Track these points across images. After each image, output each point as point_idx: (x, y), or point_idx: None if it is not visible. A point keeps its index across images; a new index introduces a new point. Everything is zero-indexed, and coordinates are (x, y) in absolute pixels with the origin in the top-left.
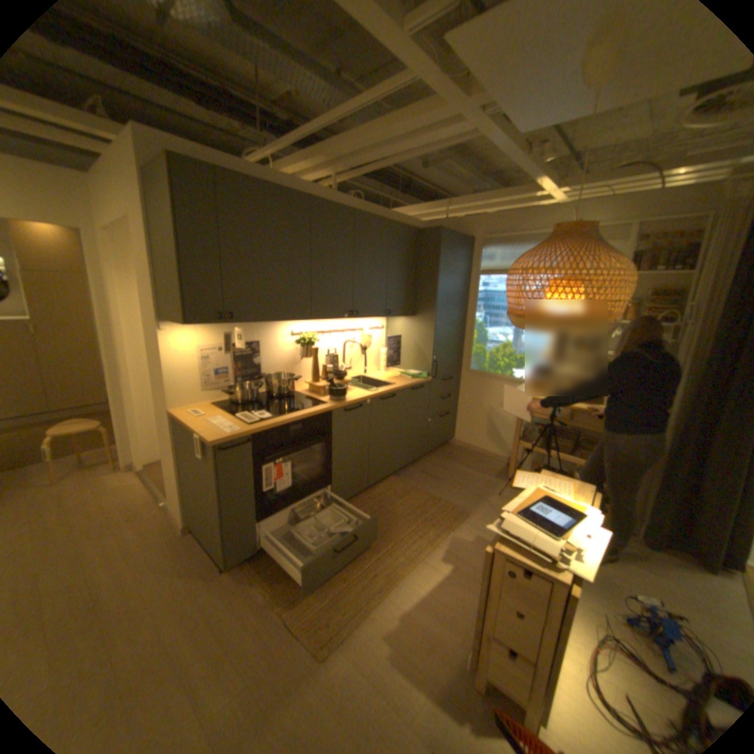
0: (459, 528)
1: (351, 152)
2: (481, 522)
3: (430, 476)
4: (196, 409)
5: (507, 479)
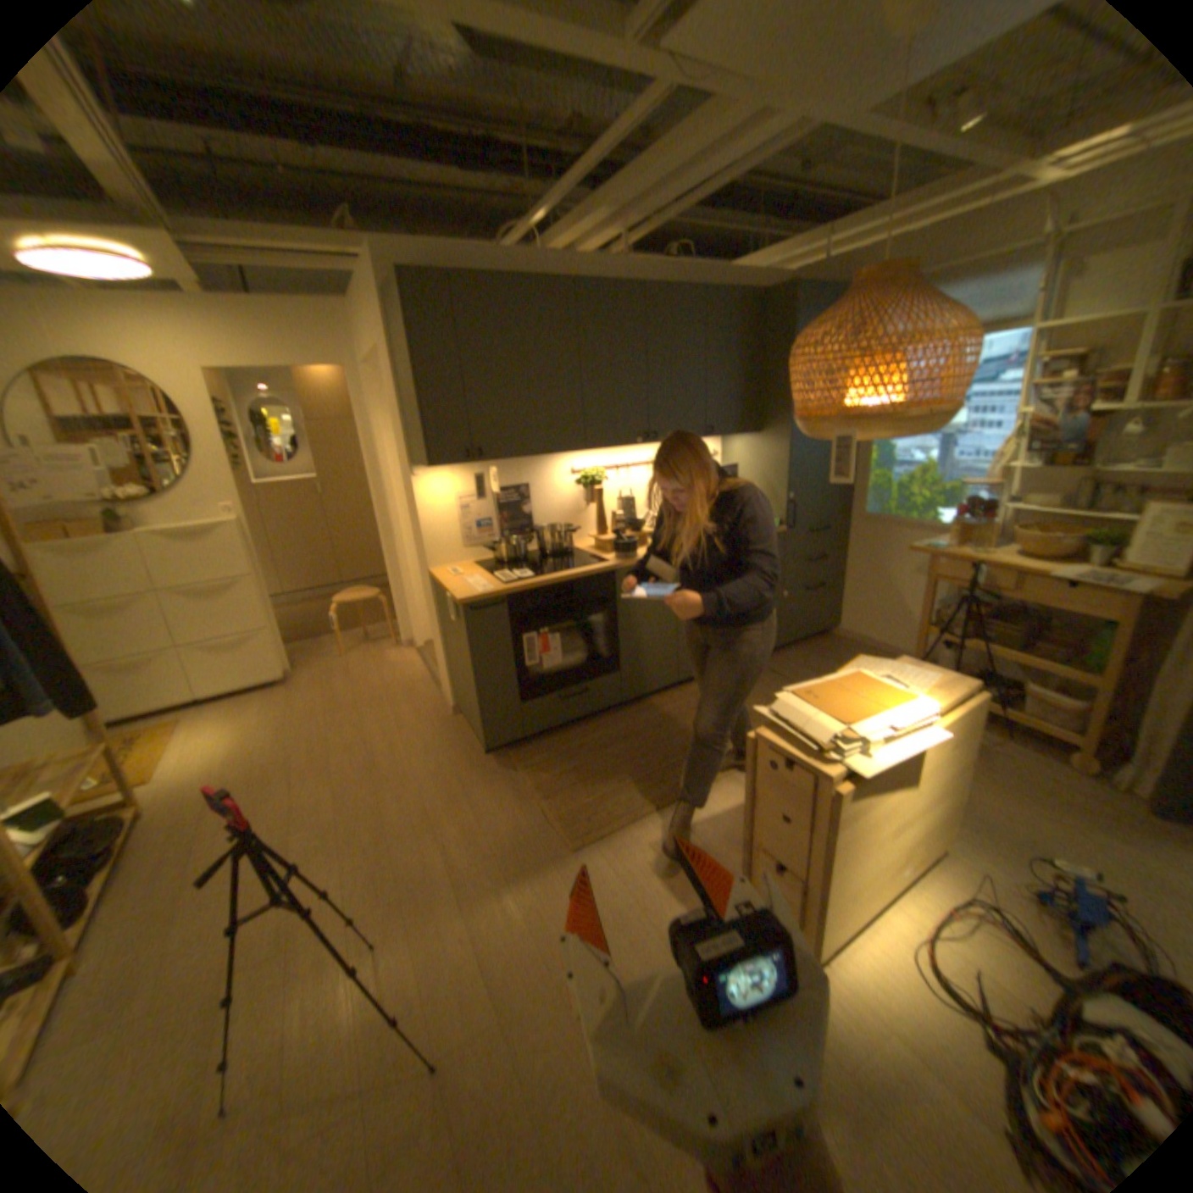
0: None
1: (637, 195)
2: None
3: (782, 676)
4: (456, 568)
5: None
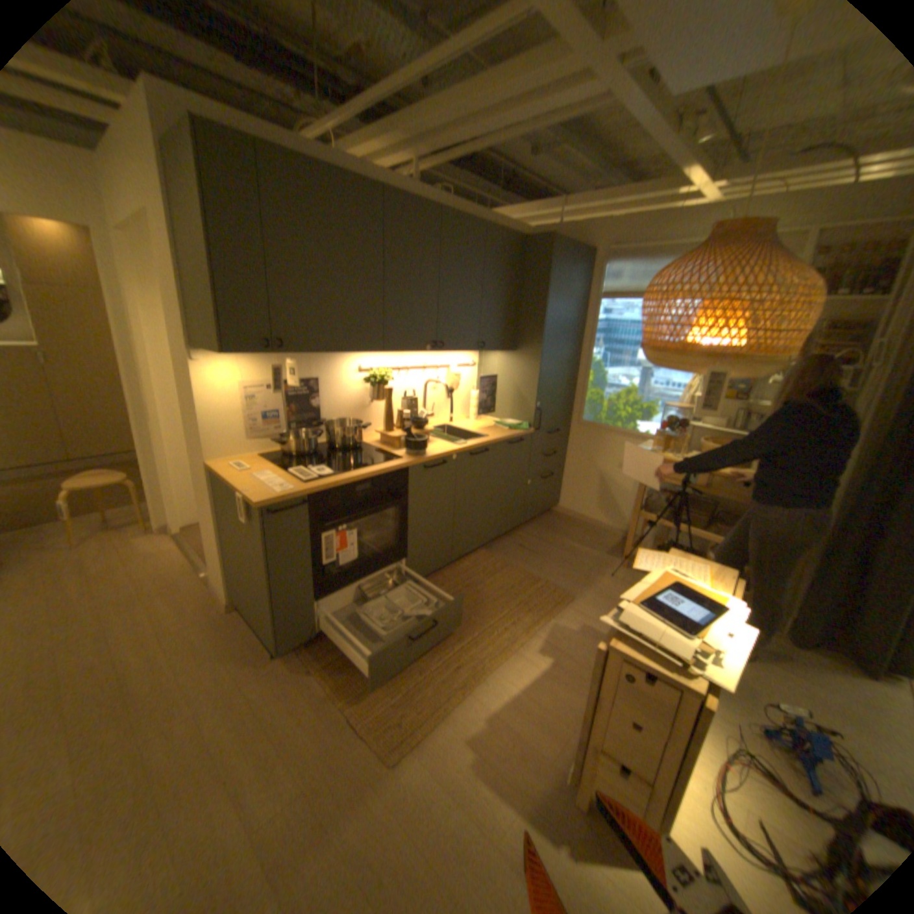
0: (562, 614)
1: (439, 127)
2: (589, 608)
3: (528, 550)
4: (240, 462)
5: (622, 556)
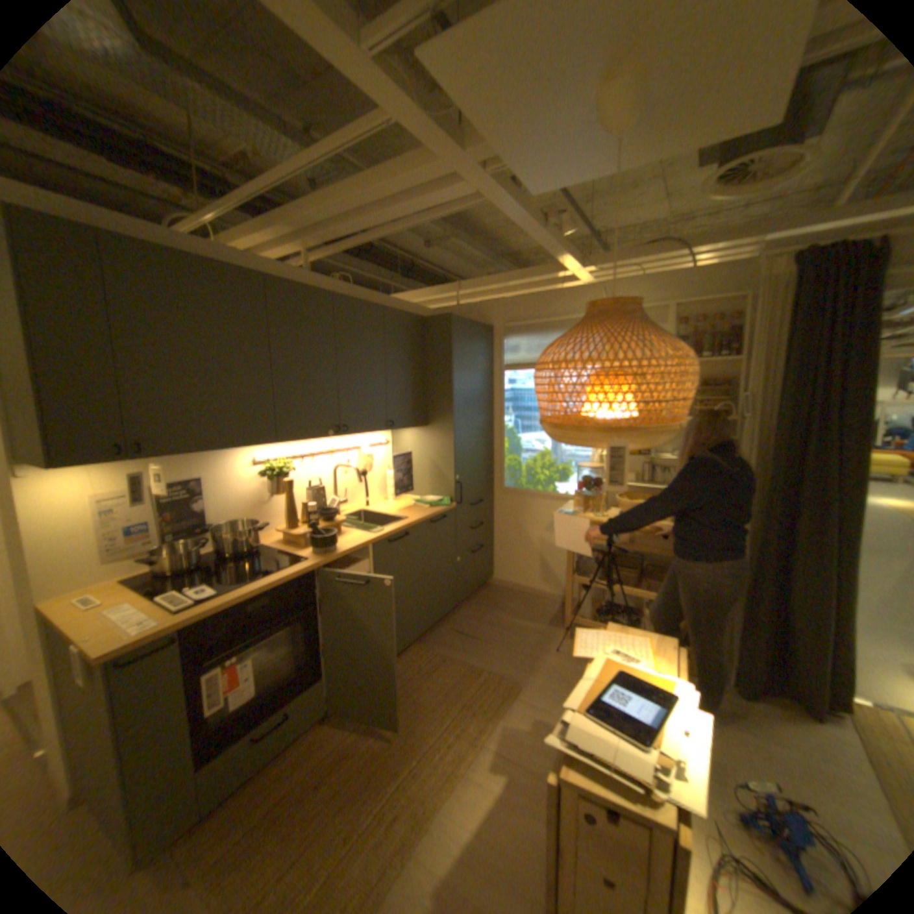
0: (510, 711)
1: (324, 221)
2: (539, 697)
3: (467, 636)
4: (90, 595)
5: (565, 625)
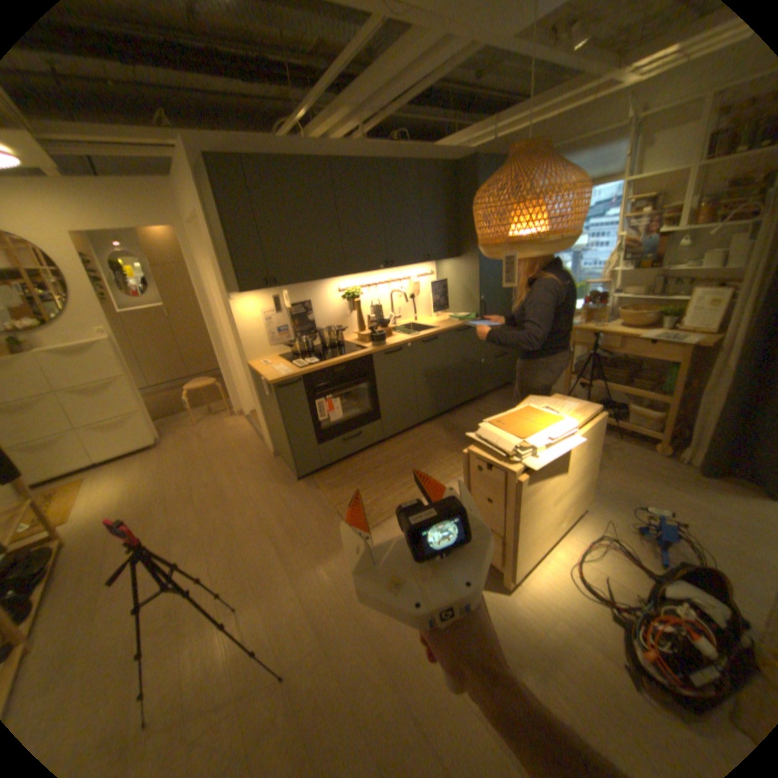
0: None
1: (367, 98)
2: None
3: (483, 413)
4: (266, 360)
5: None
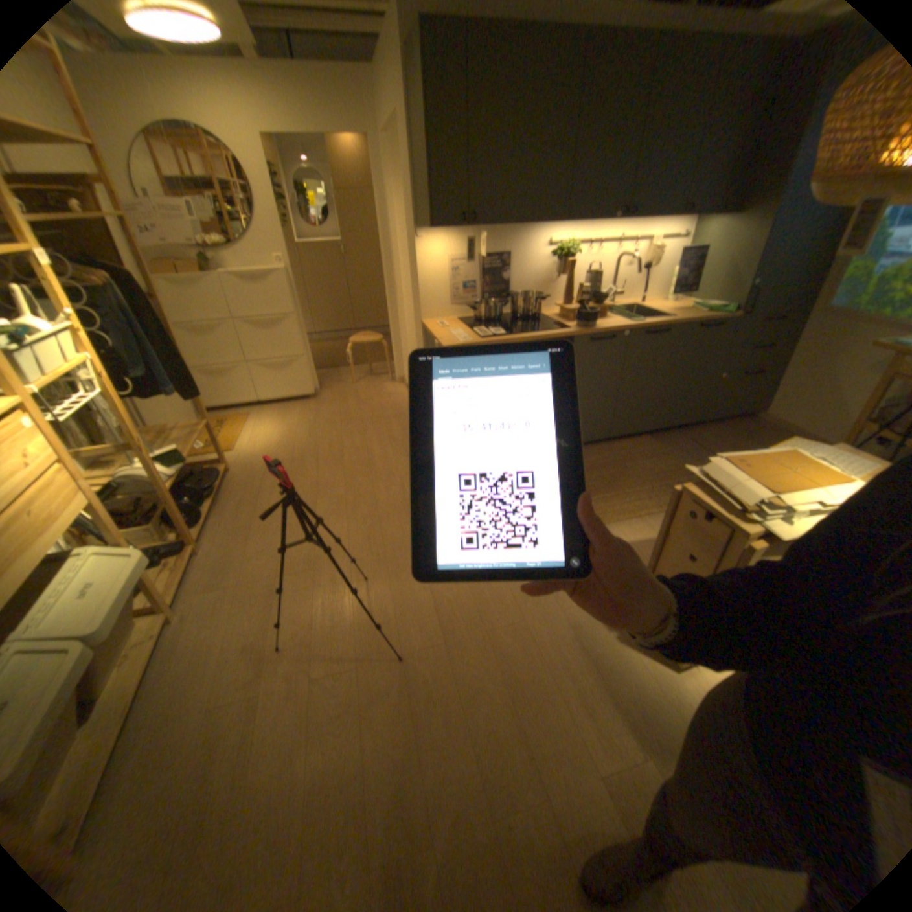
0: None
1: None
2: None
3: (702, 446)
4: (443, 322)
5: None
